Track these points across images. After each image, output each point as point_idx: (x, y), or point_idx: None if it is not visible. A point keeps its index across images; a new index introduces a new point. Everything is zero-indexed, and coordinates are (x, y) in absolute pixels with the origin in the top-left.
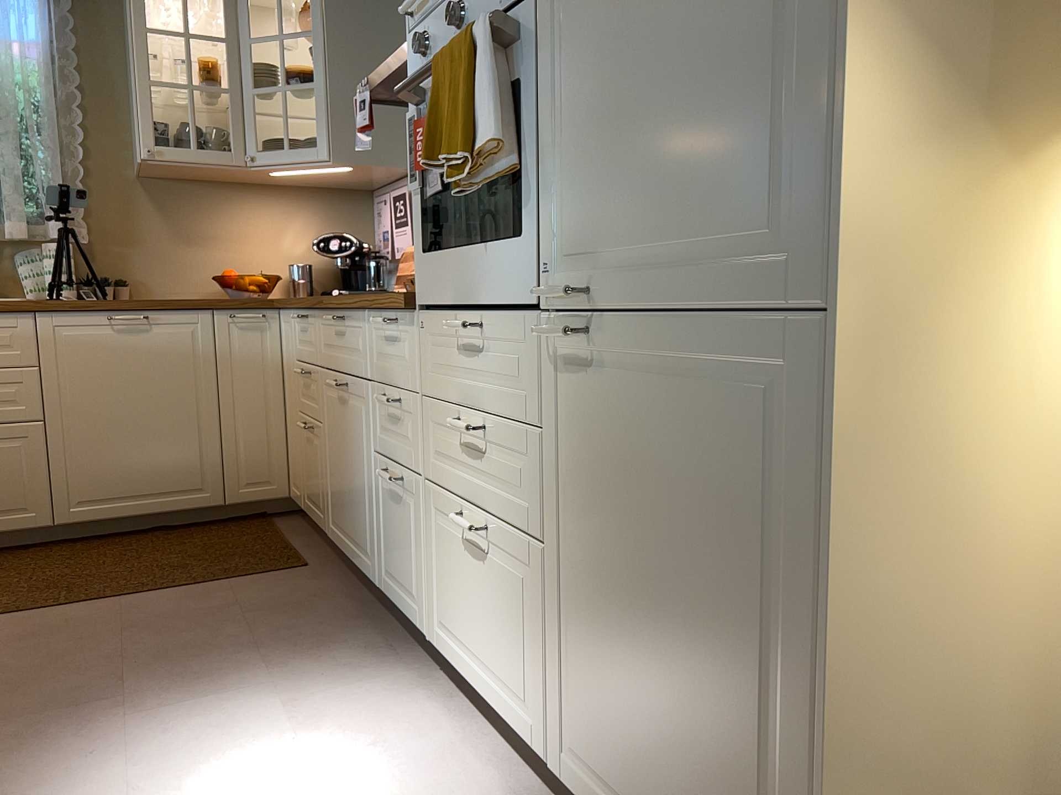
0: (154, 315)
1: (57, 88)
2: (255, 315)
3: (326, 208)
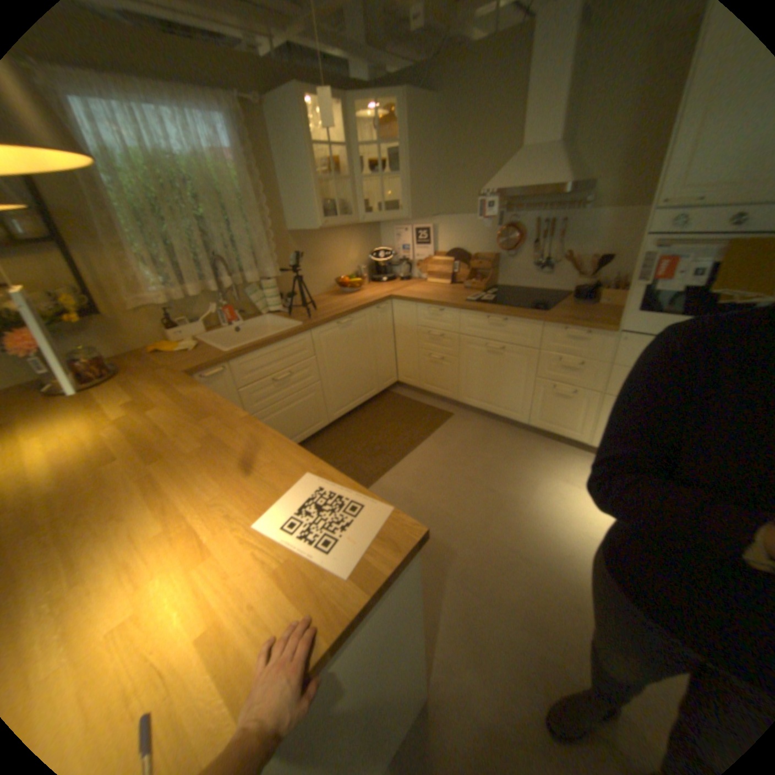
0: (350, 317)
1: (241, 181)
2: (385, 306)
3: (361, 233)
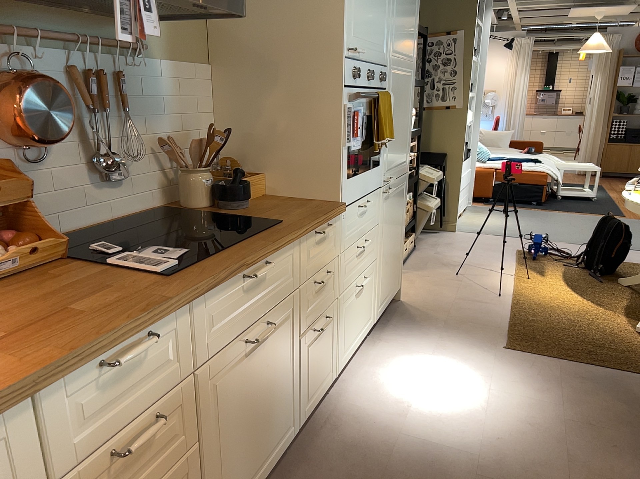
0: None
1: None
2: None
3: None
